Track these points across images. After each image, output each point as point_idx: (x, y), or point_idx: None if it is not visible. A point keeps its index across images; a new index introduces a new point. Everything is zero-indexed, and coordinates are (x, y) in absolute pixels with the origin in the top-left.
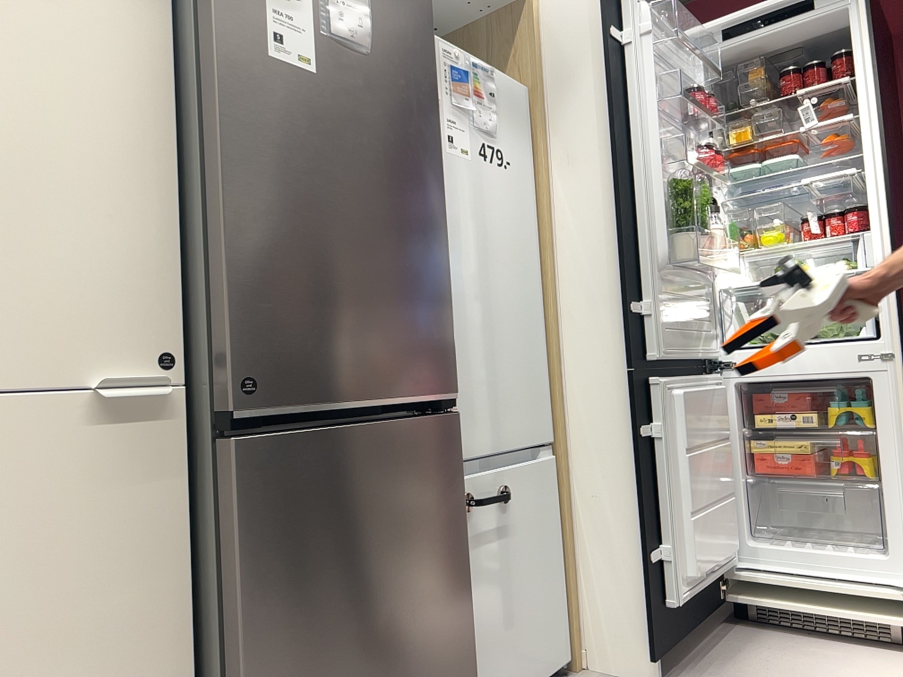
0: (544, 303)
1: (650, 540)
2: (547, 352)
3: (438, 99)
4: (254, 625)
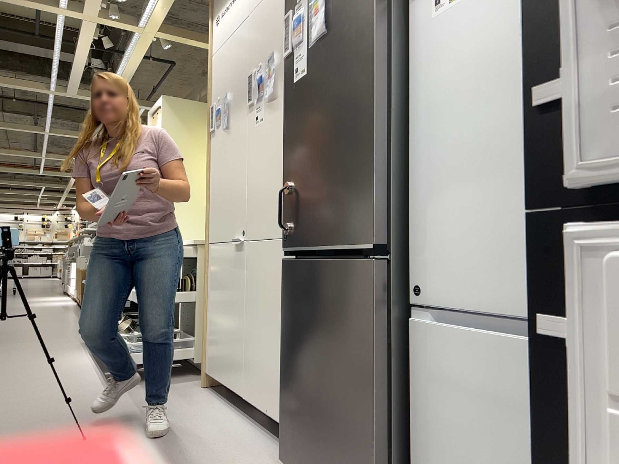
0: None
1: None
2: None
3: None
4: (284, 339)
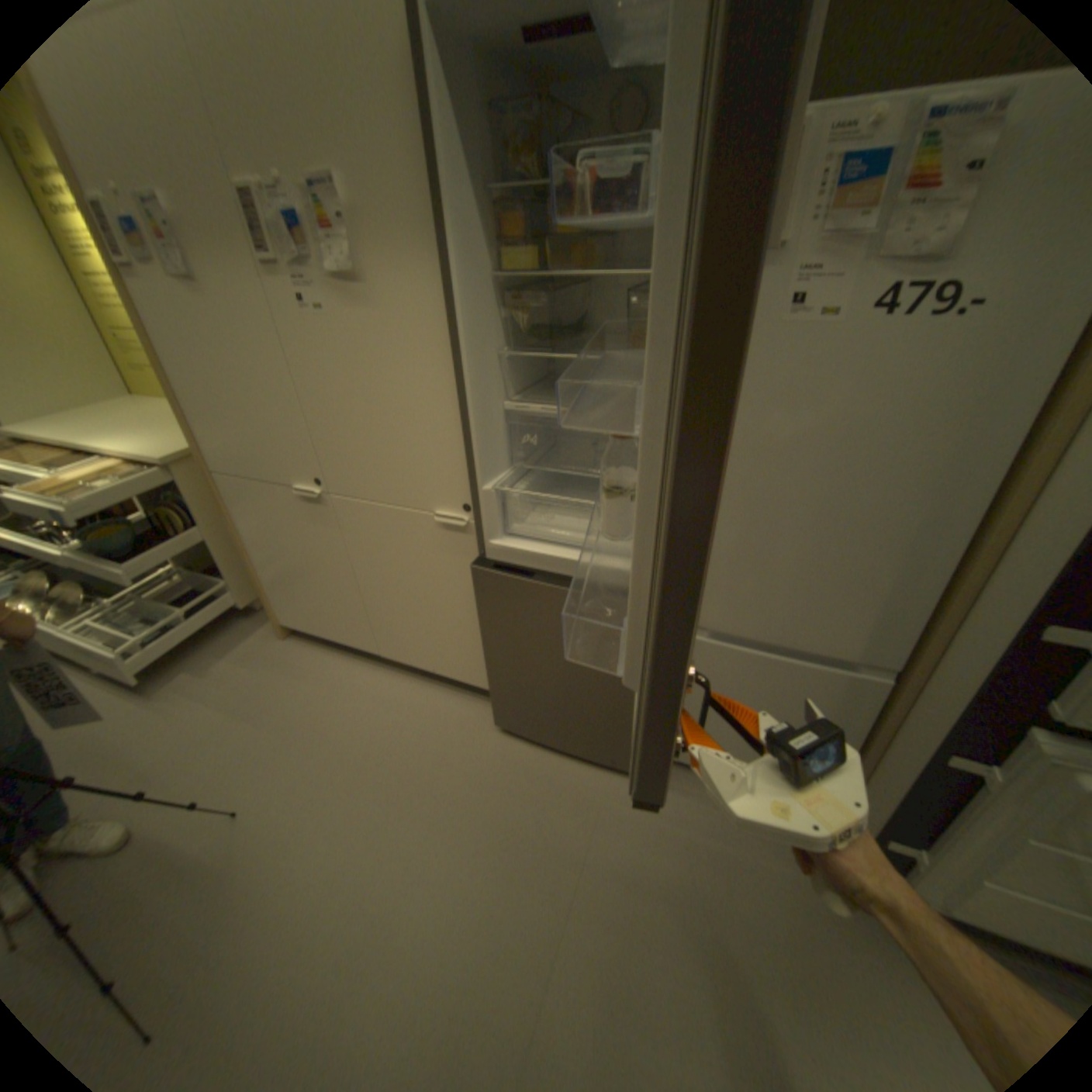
0: (991, 520)
1: (901, 834)
2: (958, 579)
3: (788, 236)
4: (489, 639)
